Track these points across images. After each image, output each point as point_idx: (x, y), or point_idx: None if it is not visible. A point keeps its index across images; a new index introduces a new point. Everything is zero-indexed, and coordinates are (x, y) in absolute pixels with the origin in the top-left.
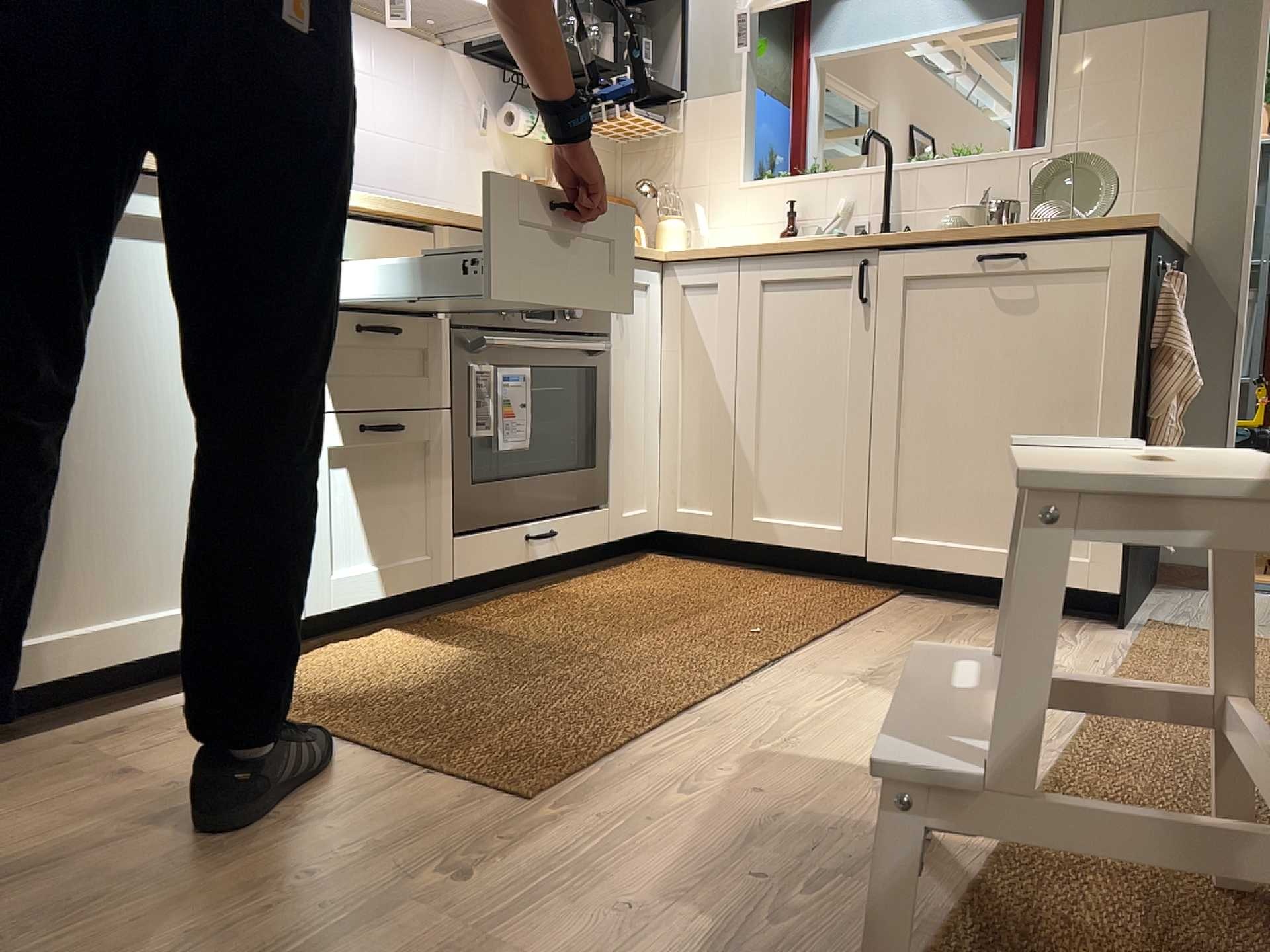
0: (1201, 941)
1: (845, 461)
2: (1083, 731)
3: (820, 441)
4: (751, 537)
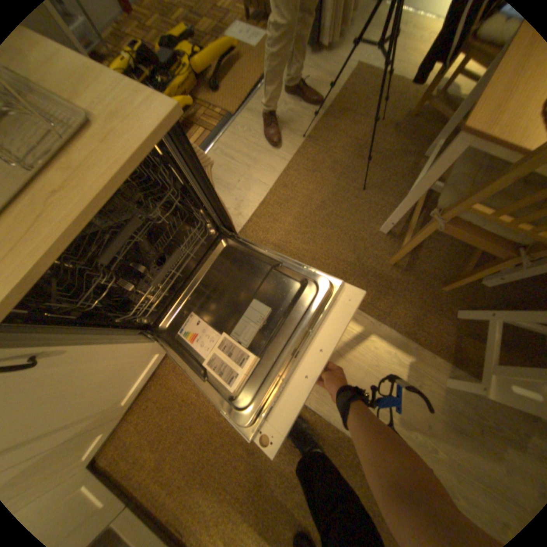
0: (483, 334)
1: (132, 358)
2: (365, 311)
3: (109, 377)
4: (127, 405)
